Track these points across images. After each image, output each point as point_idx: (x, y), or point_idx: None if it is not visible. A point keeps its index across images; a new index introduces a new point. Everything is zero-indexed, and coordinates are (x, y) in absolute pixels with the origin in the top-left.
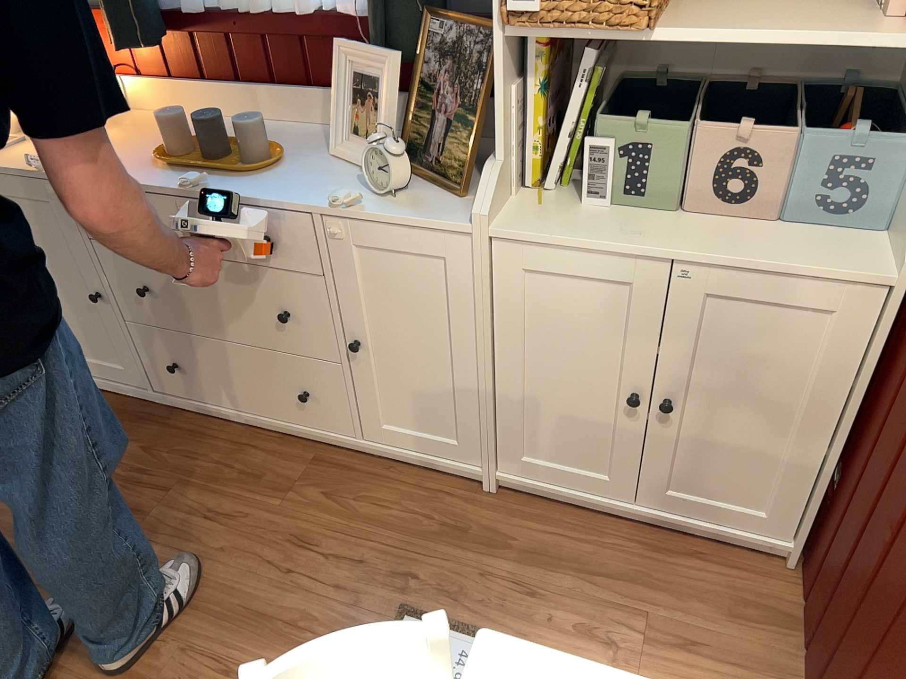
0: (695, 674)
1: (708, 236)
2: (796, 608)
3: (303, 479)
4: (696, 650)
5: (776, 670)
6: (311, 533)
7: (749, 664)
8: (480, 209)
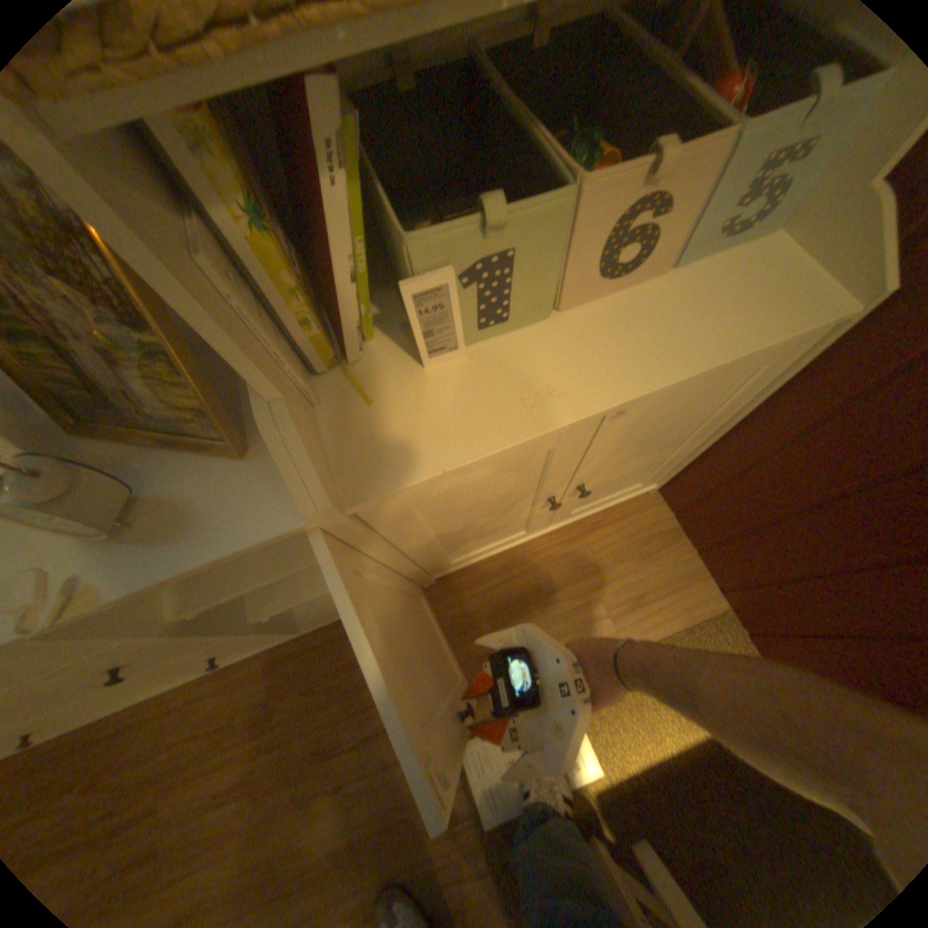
0: (659, 625)
1: (626, 339)
2: (678, 526)
3: (270, 700)
4: (648, 607)
5: (696, 583)
6: (323, 746)
7: (681, 591)
8: (306, 500)
